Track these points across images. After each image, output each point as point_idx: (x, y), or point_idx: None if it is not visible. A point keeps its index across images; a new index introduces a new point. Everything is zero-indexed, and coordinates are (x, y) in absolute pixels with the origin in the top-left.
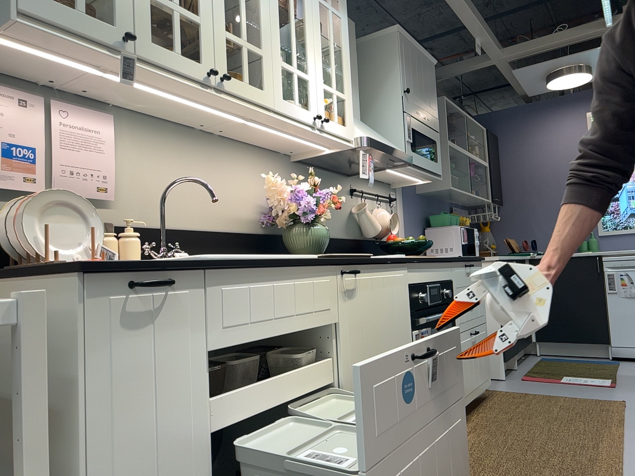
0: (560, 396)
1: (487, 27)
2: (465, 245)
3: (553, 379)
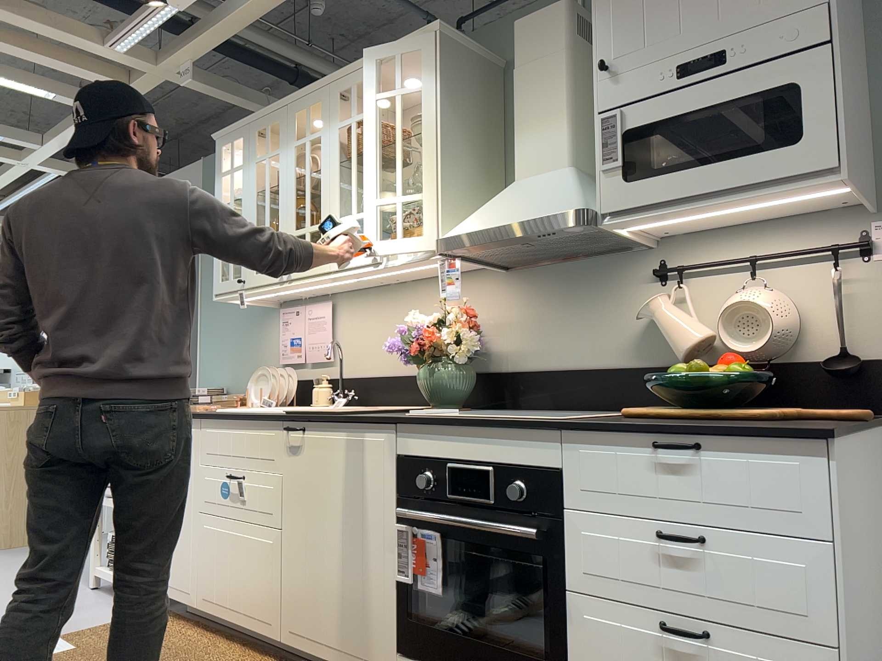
0: None
1: None
2: None
3: None
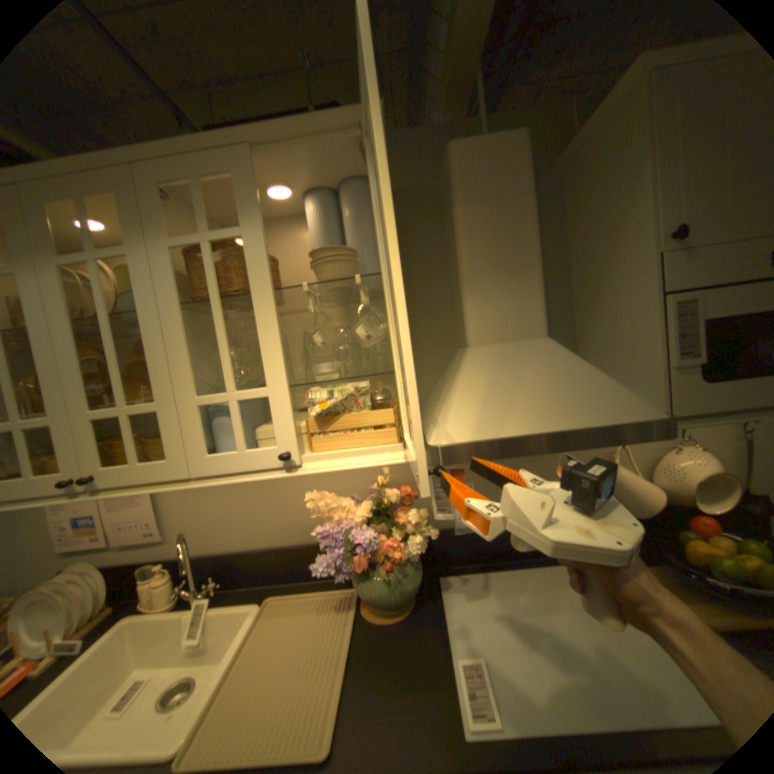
0: None
1: None
2: None
3: None
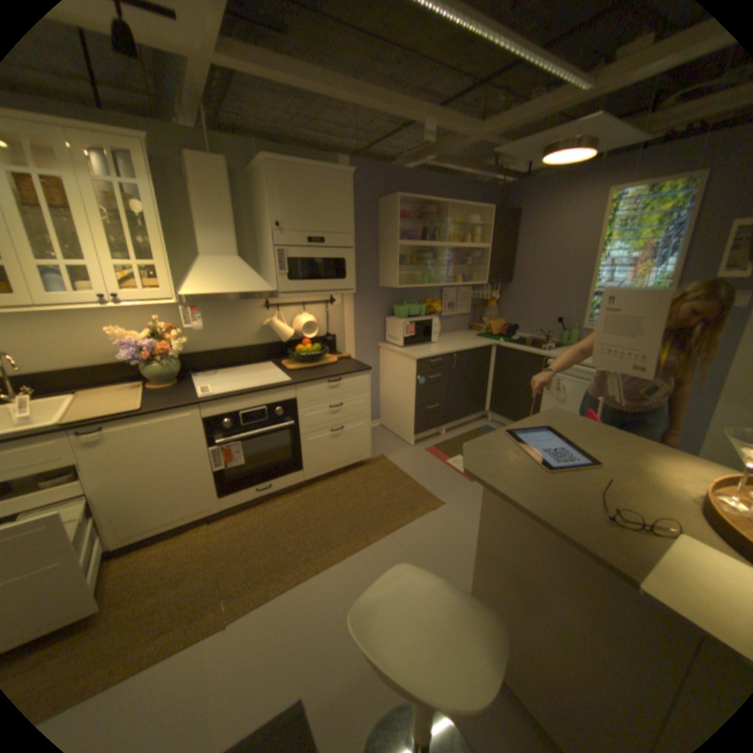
0: (412, 480)
1: (434, 106)
2: (408, 338)
3: (445, 457)
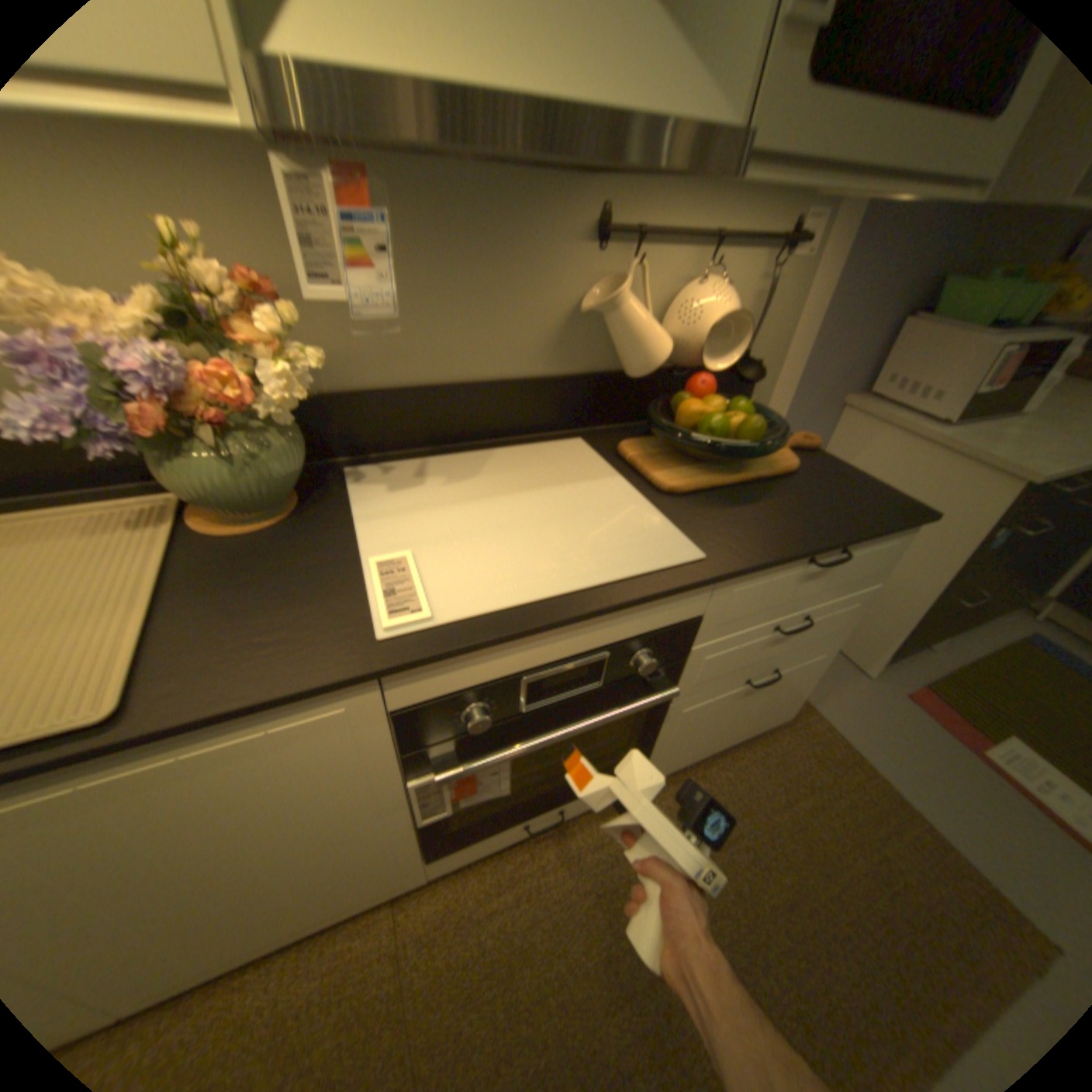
0: (921, 819)
1: None
2: (985, 395)
3: (976, 737)
